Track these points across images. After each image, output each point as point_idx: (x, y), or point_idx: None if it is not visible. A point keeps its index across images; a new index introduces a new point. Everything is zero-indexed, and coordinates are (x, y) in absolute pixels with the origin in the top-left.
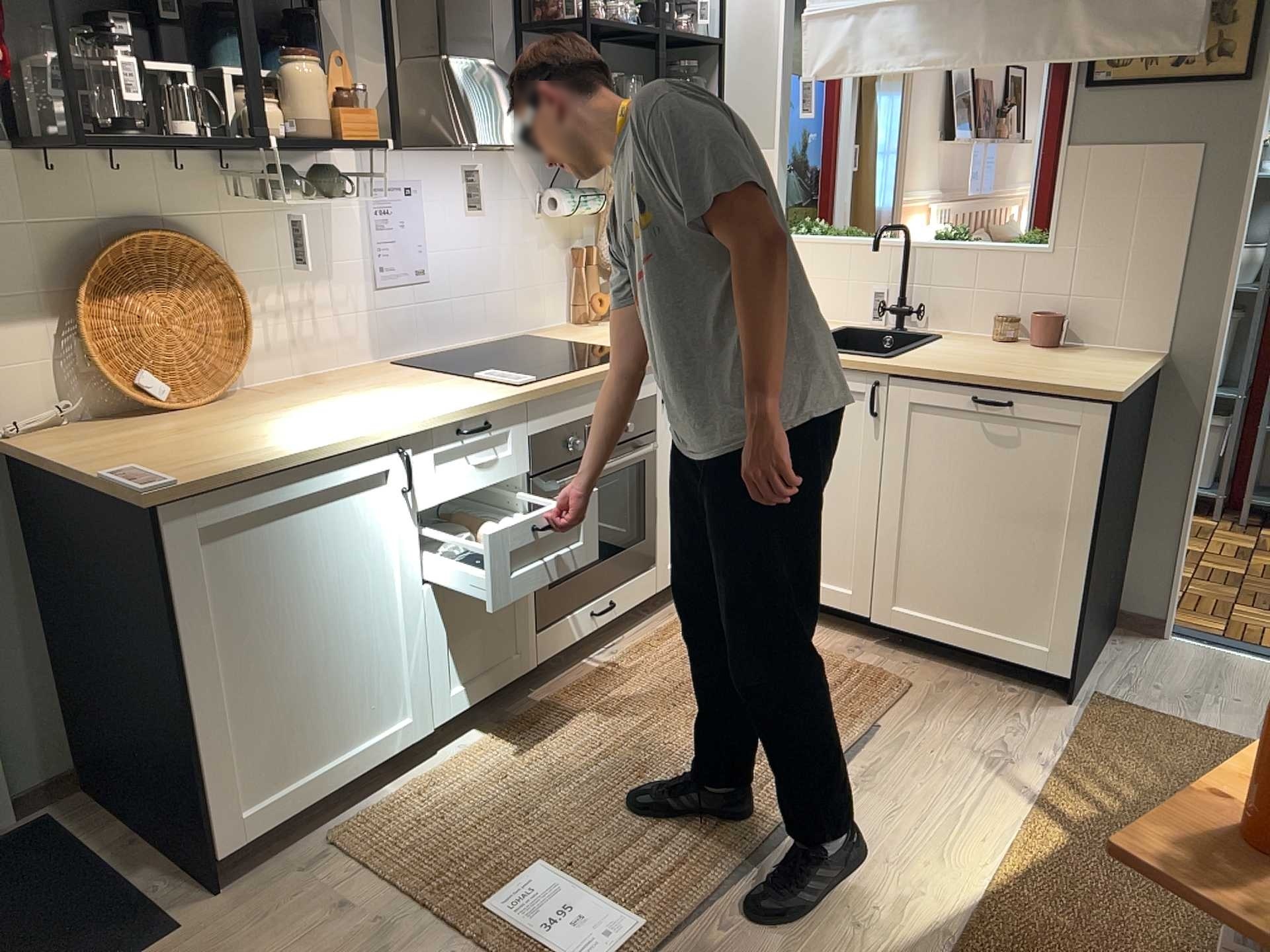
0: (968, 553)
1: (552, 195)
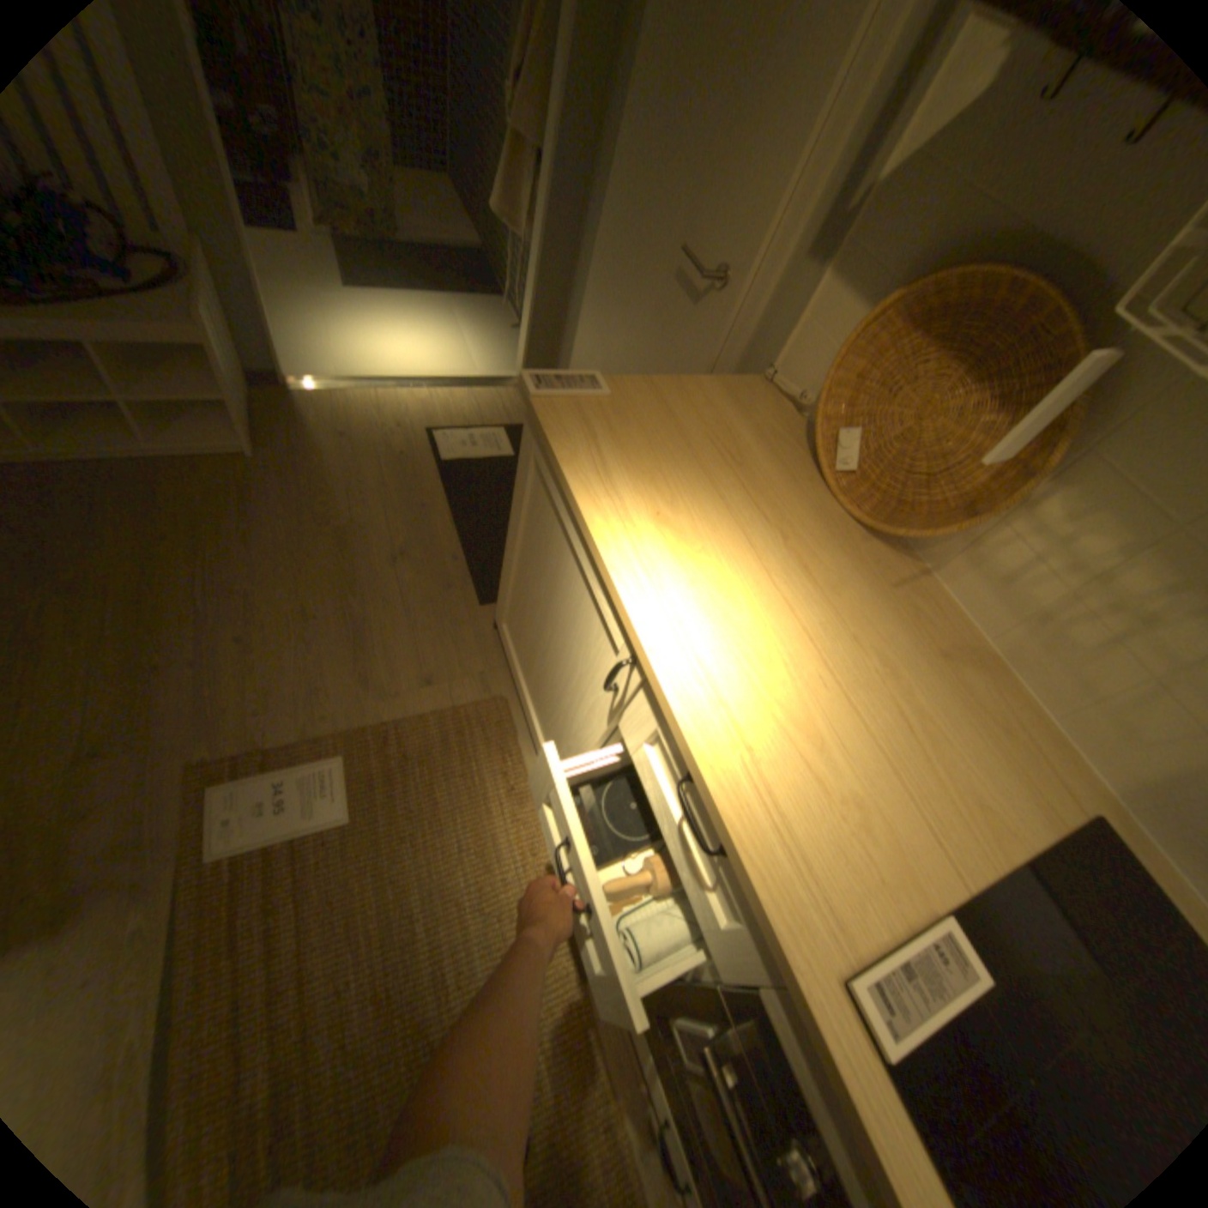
0: None
1: None
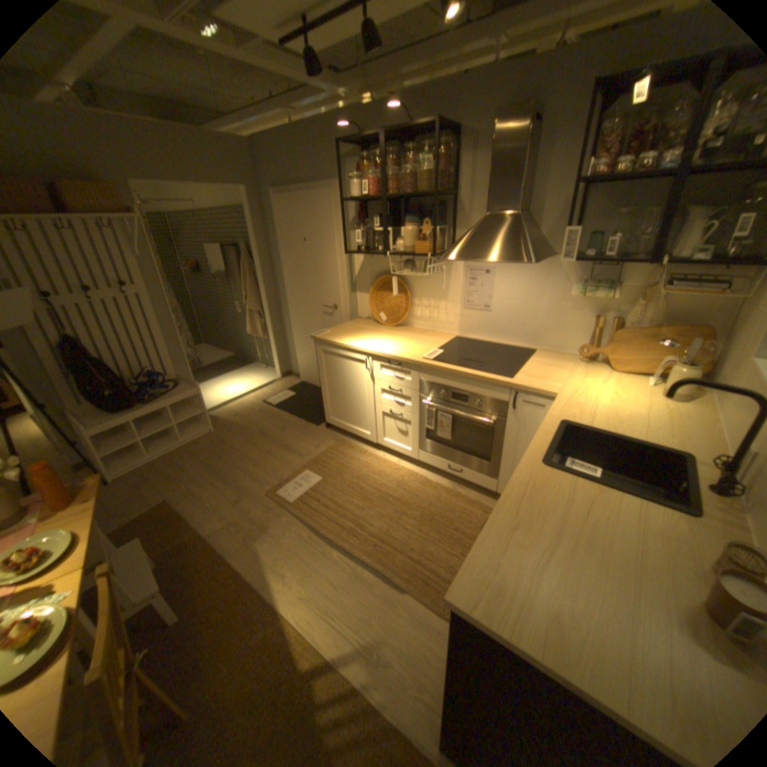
0: None
1: (576, 283)
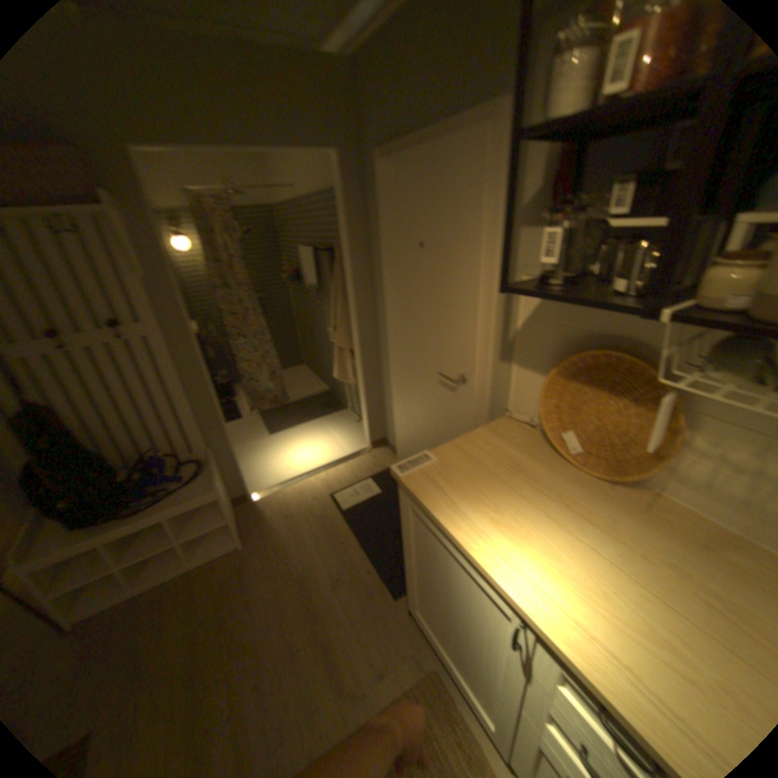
0: None
1: None
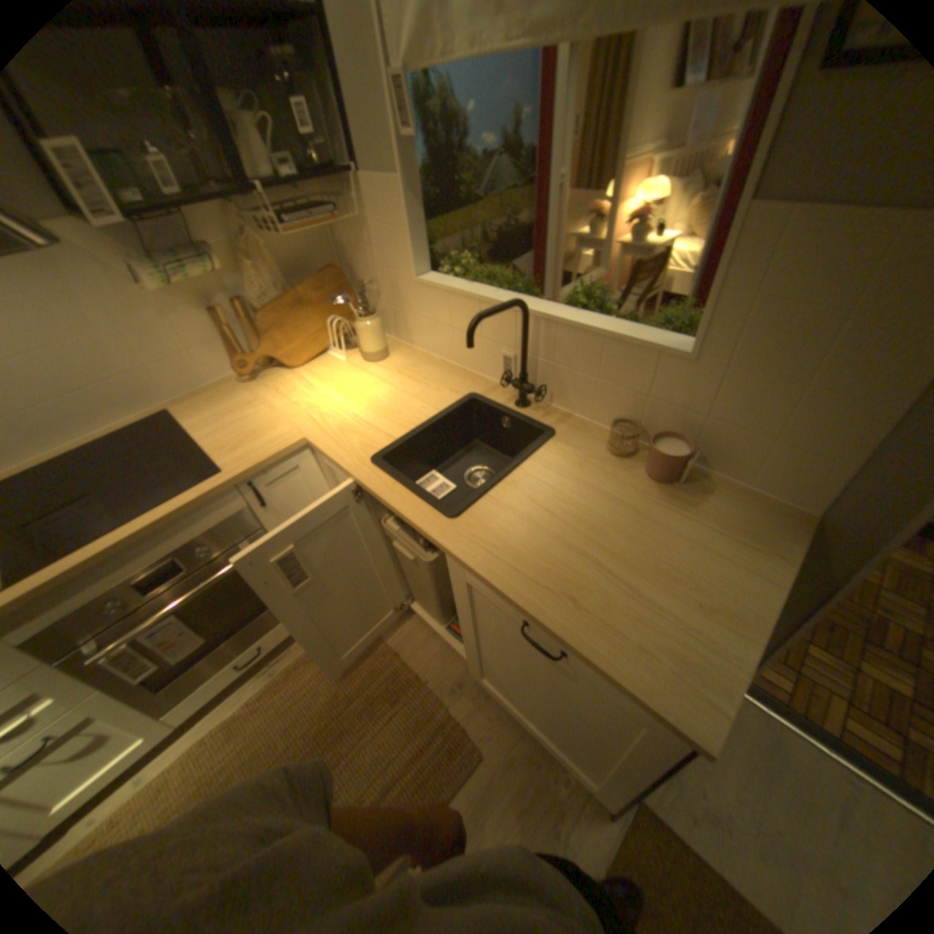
0: (528, 697)
1: (130, 264)
